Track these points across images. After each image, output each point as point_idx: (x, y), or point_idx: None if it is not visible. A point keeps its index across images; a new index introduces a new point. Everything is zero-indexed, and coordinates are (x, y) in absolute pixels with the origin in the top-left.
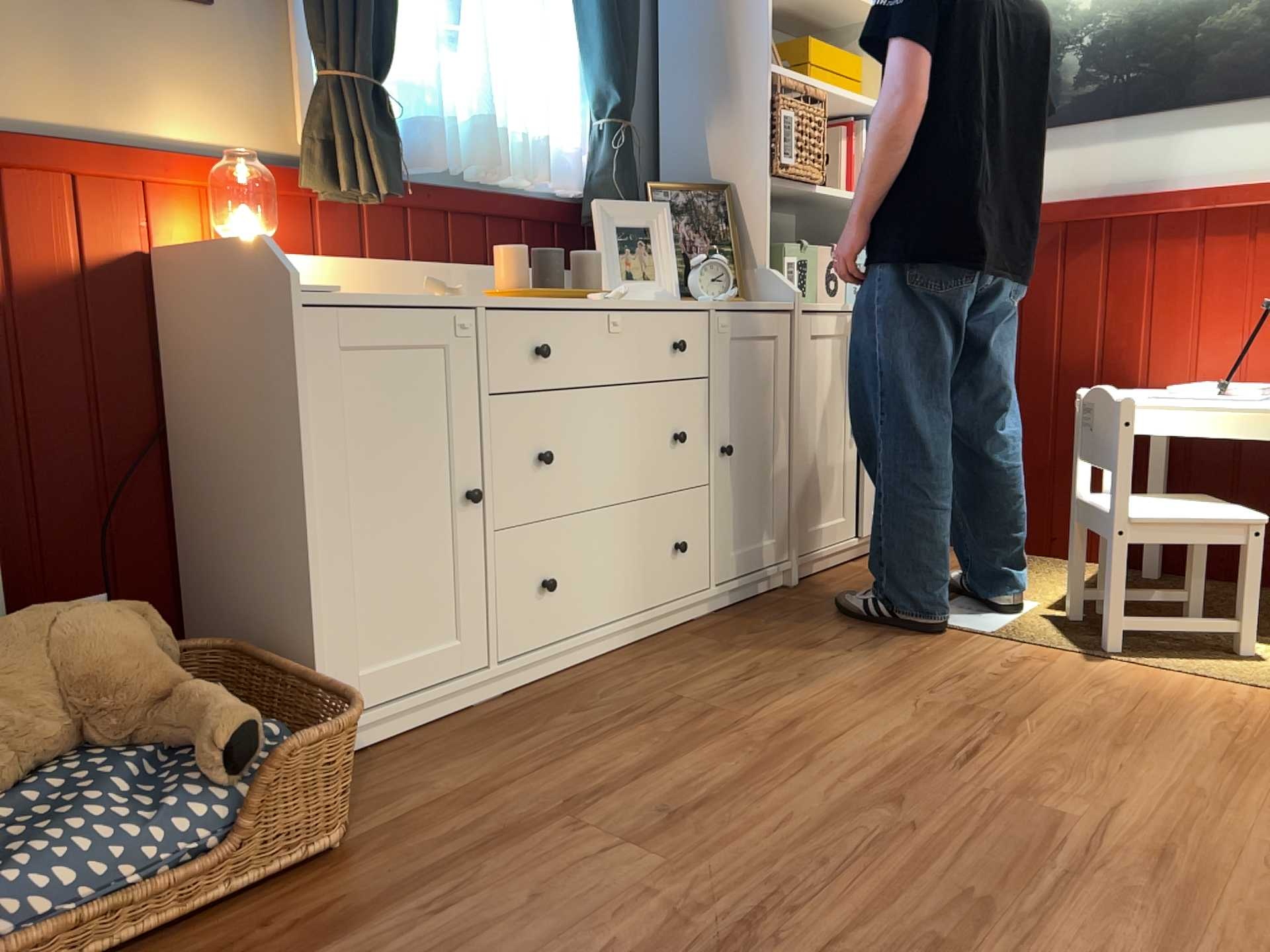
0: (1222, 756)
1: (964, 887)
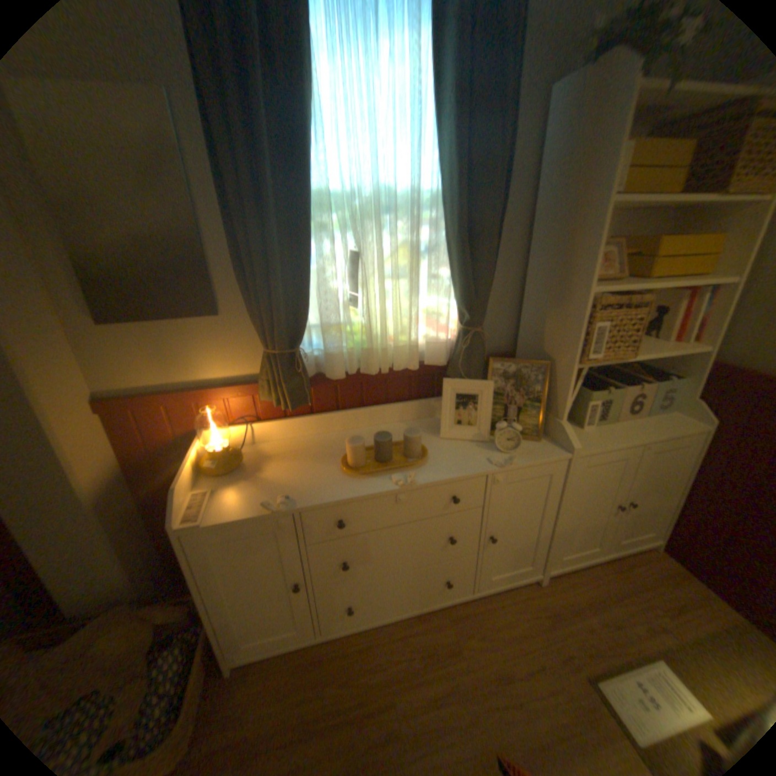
0: None
1: None
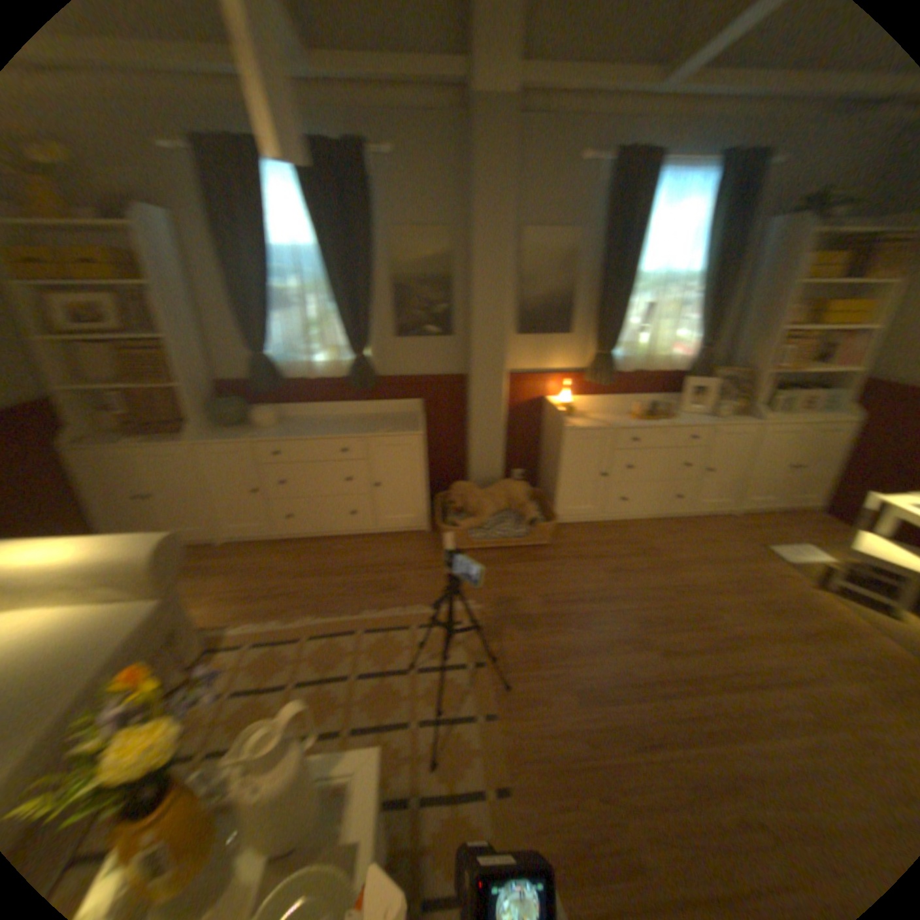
0: (809, 634)
1: (672, 617)
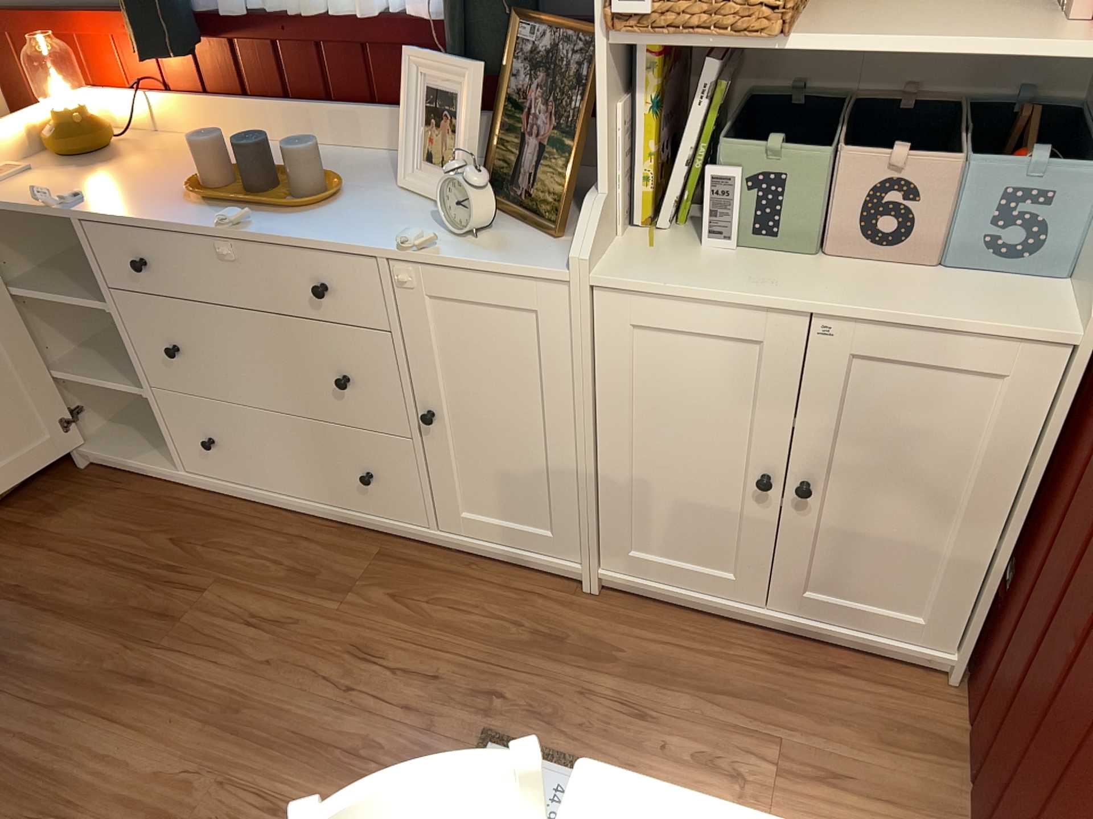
0: None
1: None
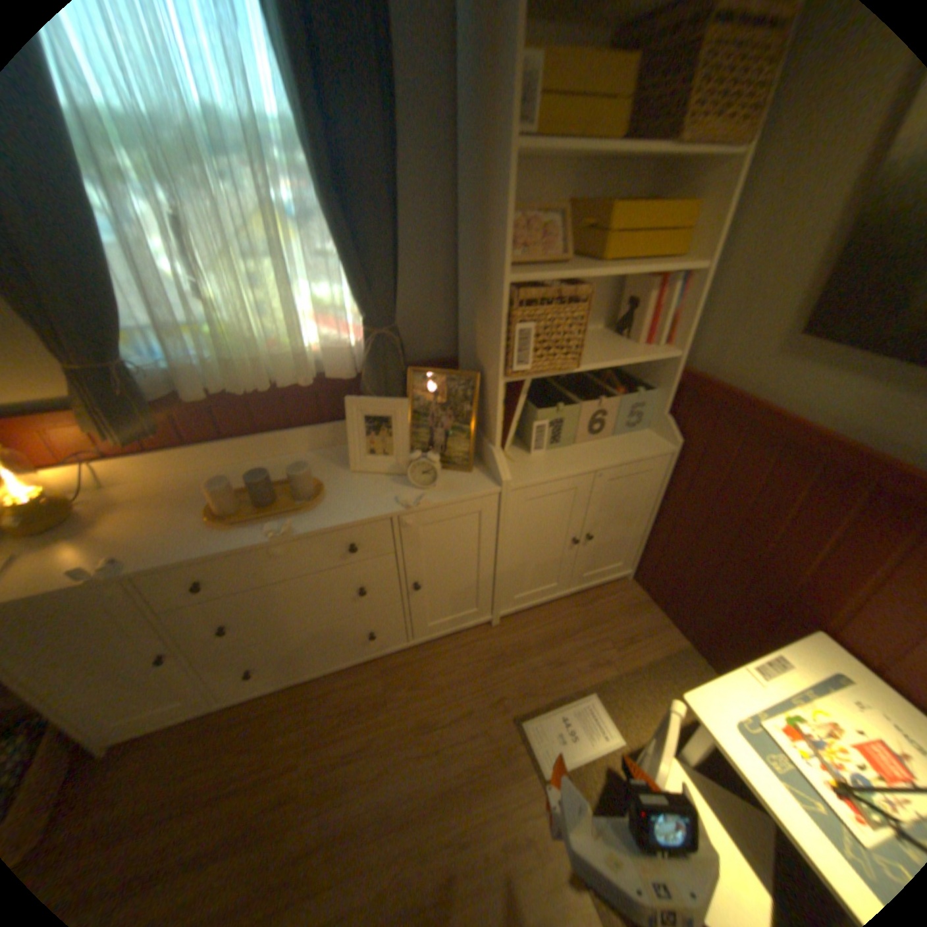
0: None
1: None
